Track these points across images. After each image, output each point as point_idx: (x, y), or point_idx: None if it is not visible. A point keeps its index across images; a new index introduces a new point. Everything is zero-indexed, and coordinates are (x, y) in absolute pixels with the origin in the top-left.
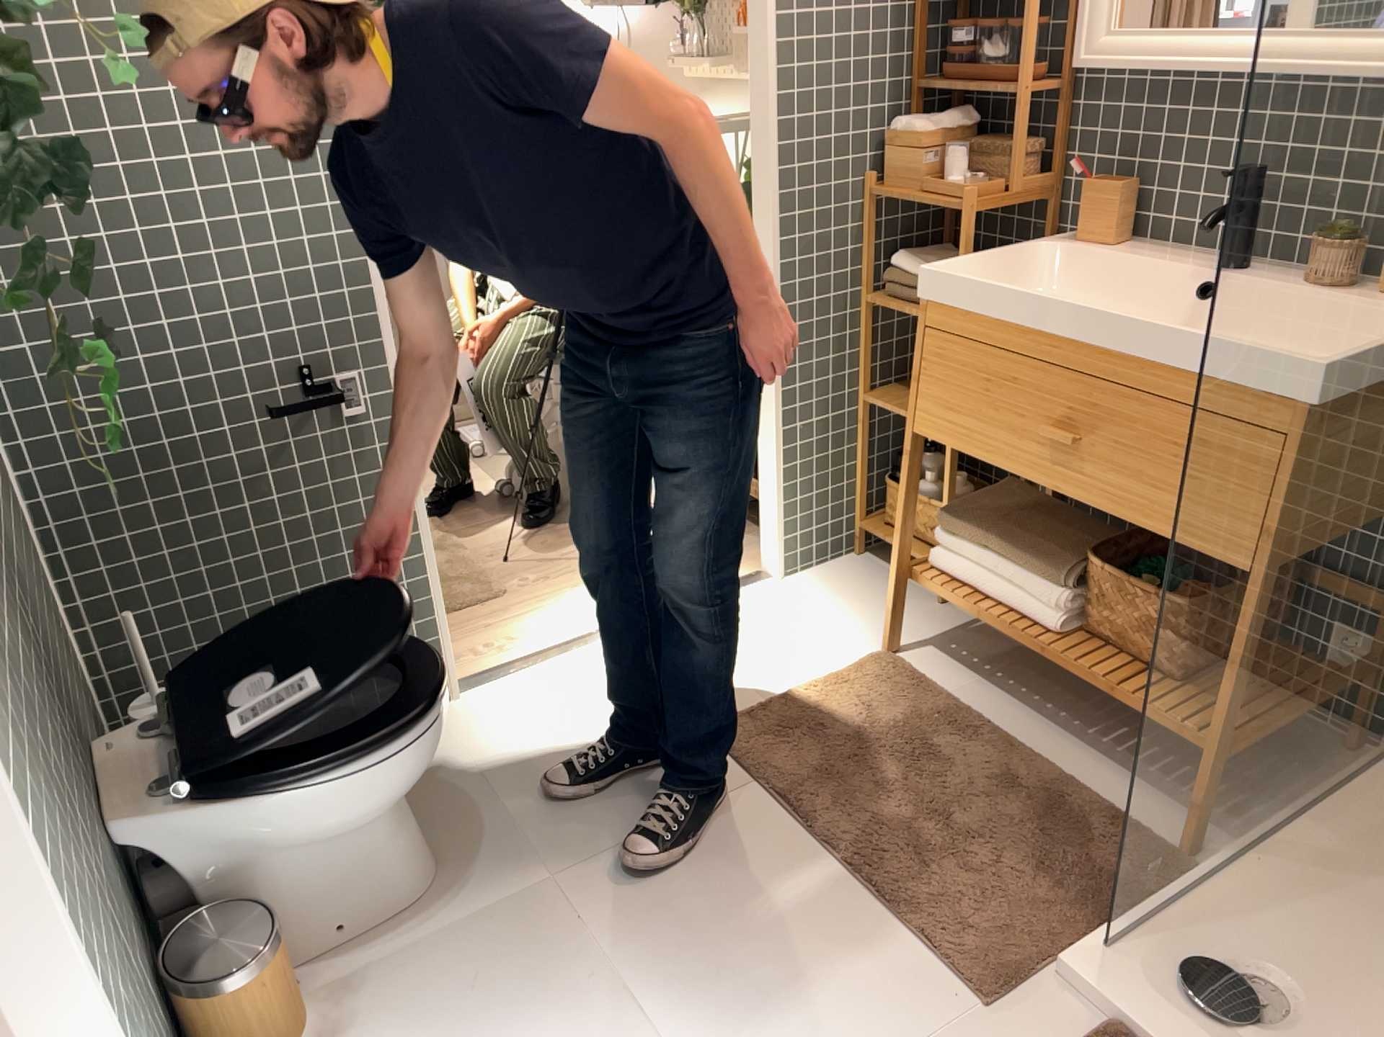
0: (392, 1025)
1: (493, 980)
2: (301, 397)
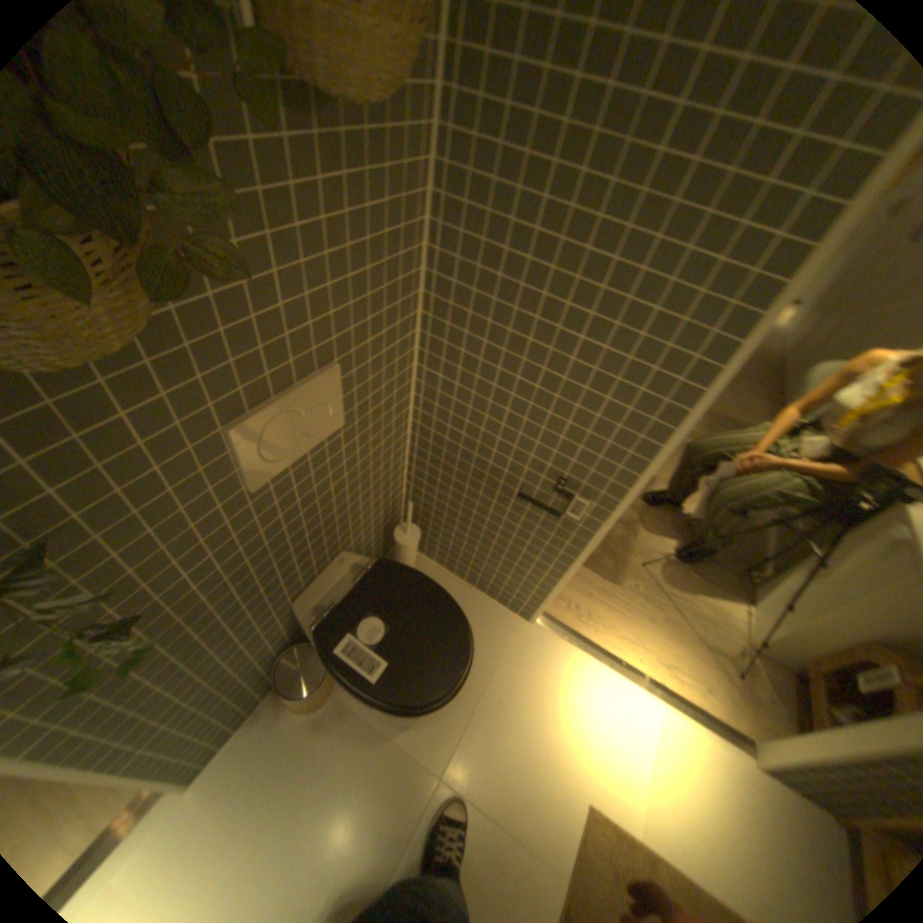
0: (328, 759)
1: (367, 798)
2: (552, 488)
